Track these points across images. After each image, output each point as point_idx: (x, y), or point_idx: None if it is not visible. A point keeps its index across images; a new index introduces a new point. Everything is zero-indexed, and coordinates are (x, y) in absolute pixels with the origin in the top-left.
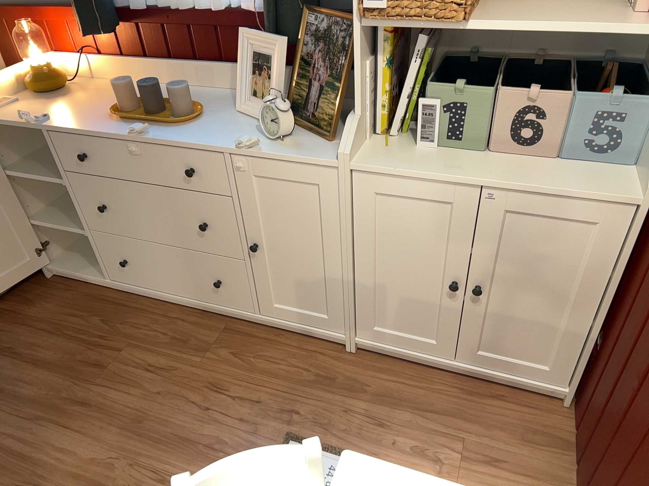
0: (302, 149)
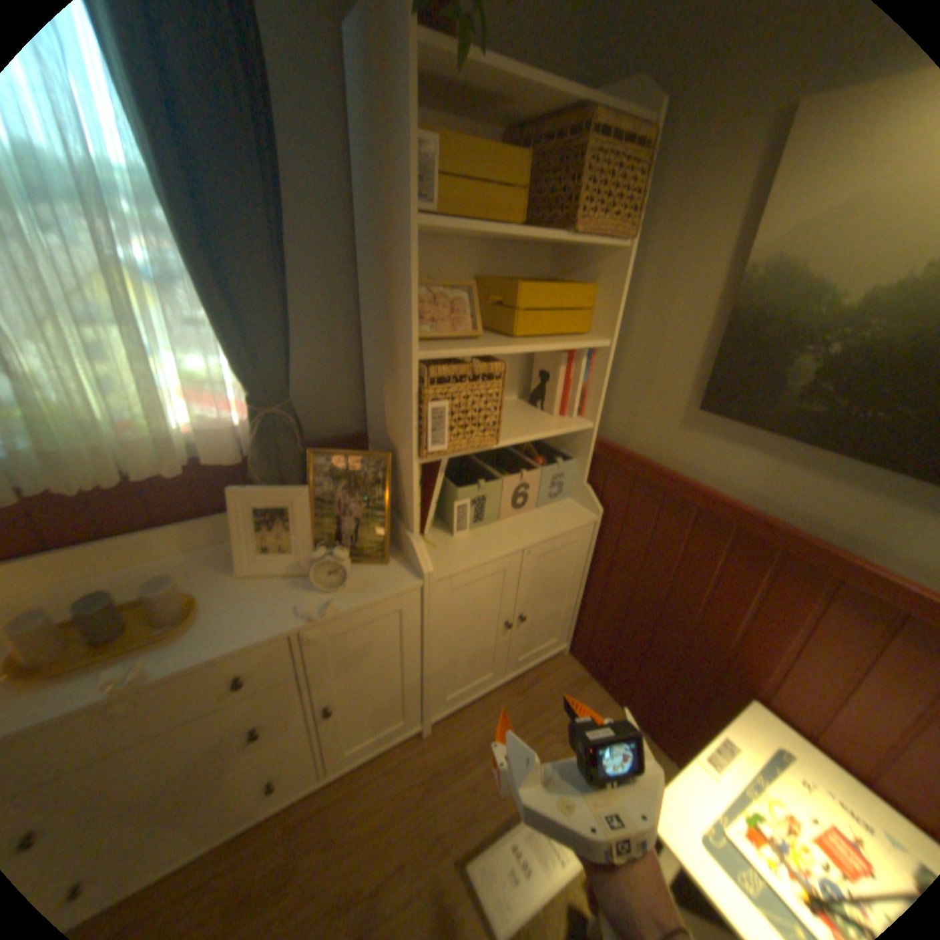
0: (371, 586)
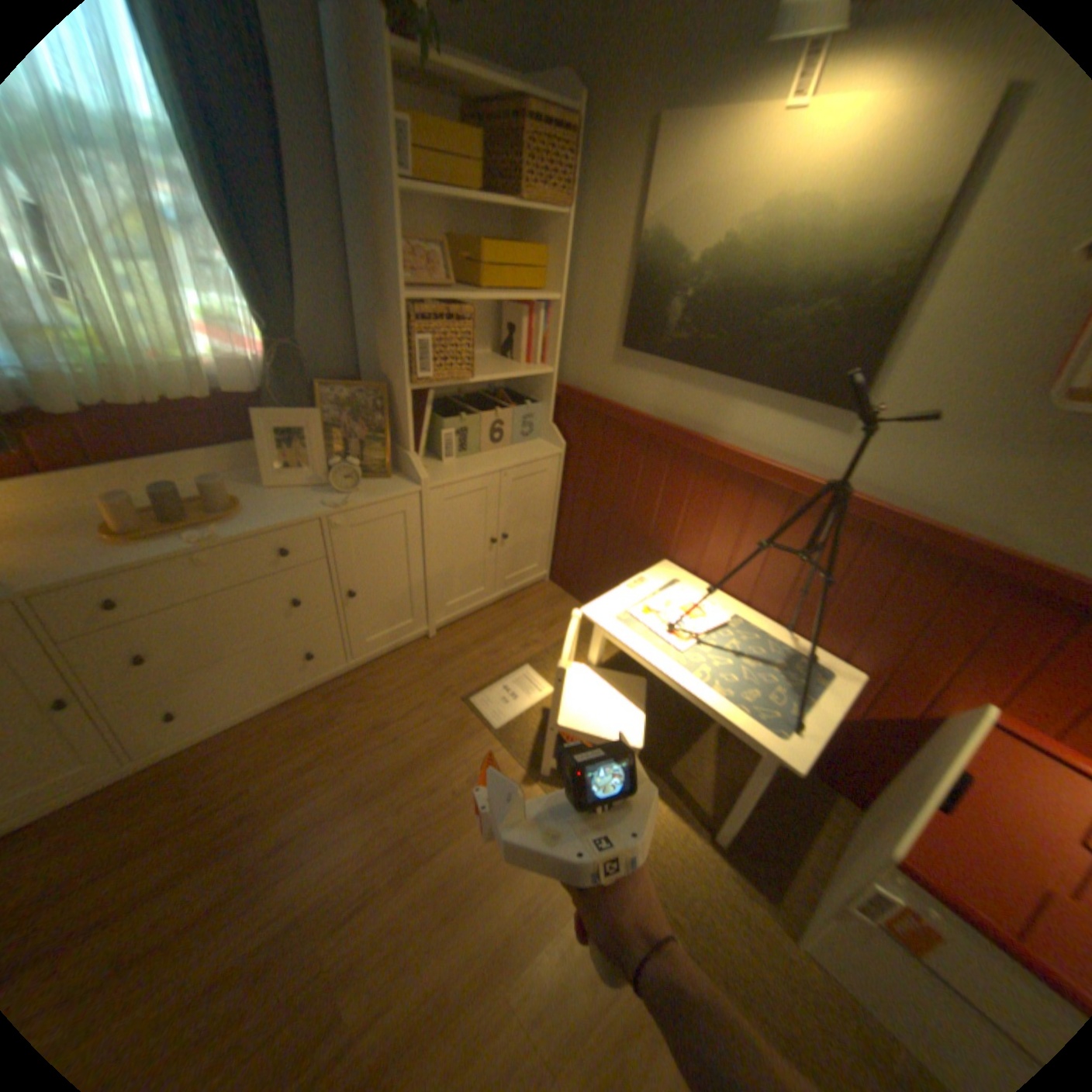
0: (378, 490)
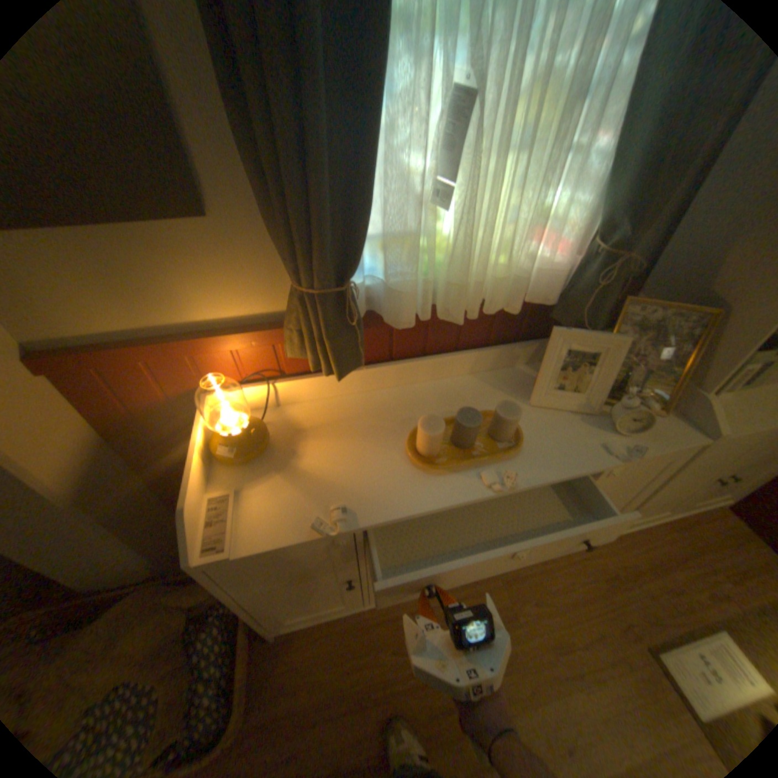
0: (662, 435)
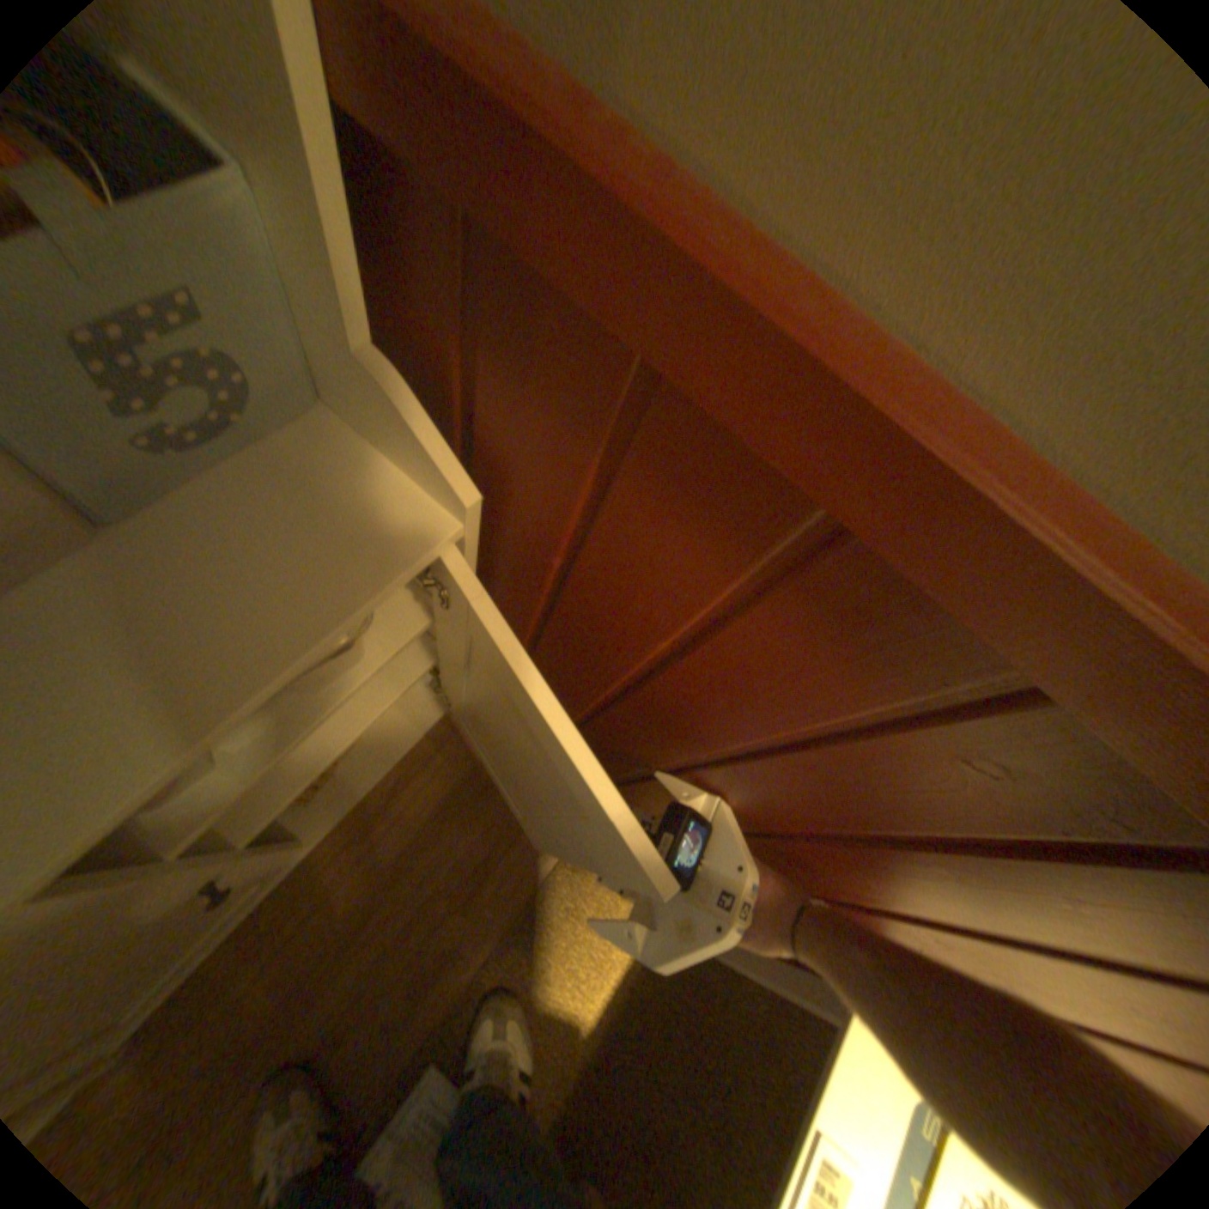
0: None
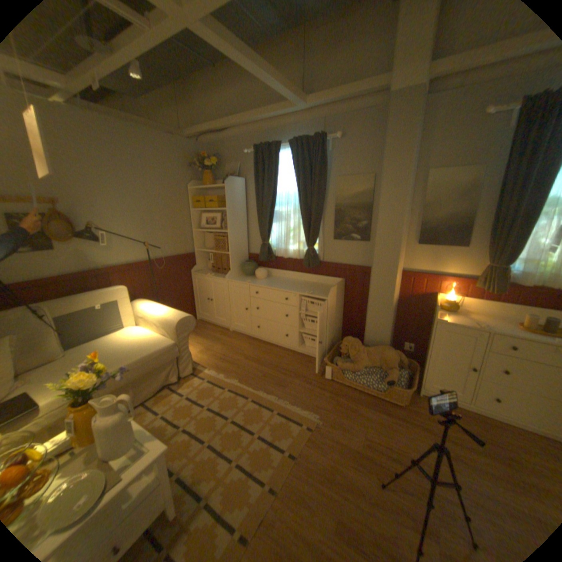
0: None
